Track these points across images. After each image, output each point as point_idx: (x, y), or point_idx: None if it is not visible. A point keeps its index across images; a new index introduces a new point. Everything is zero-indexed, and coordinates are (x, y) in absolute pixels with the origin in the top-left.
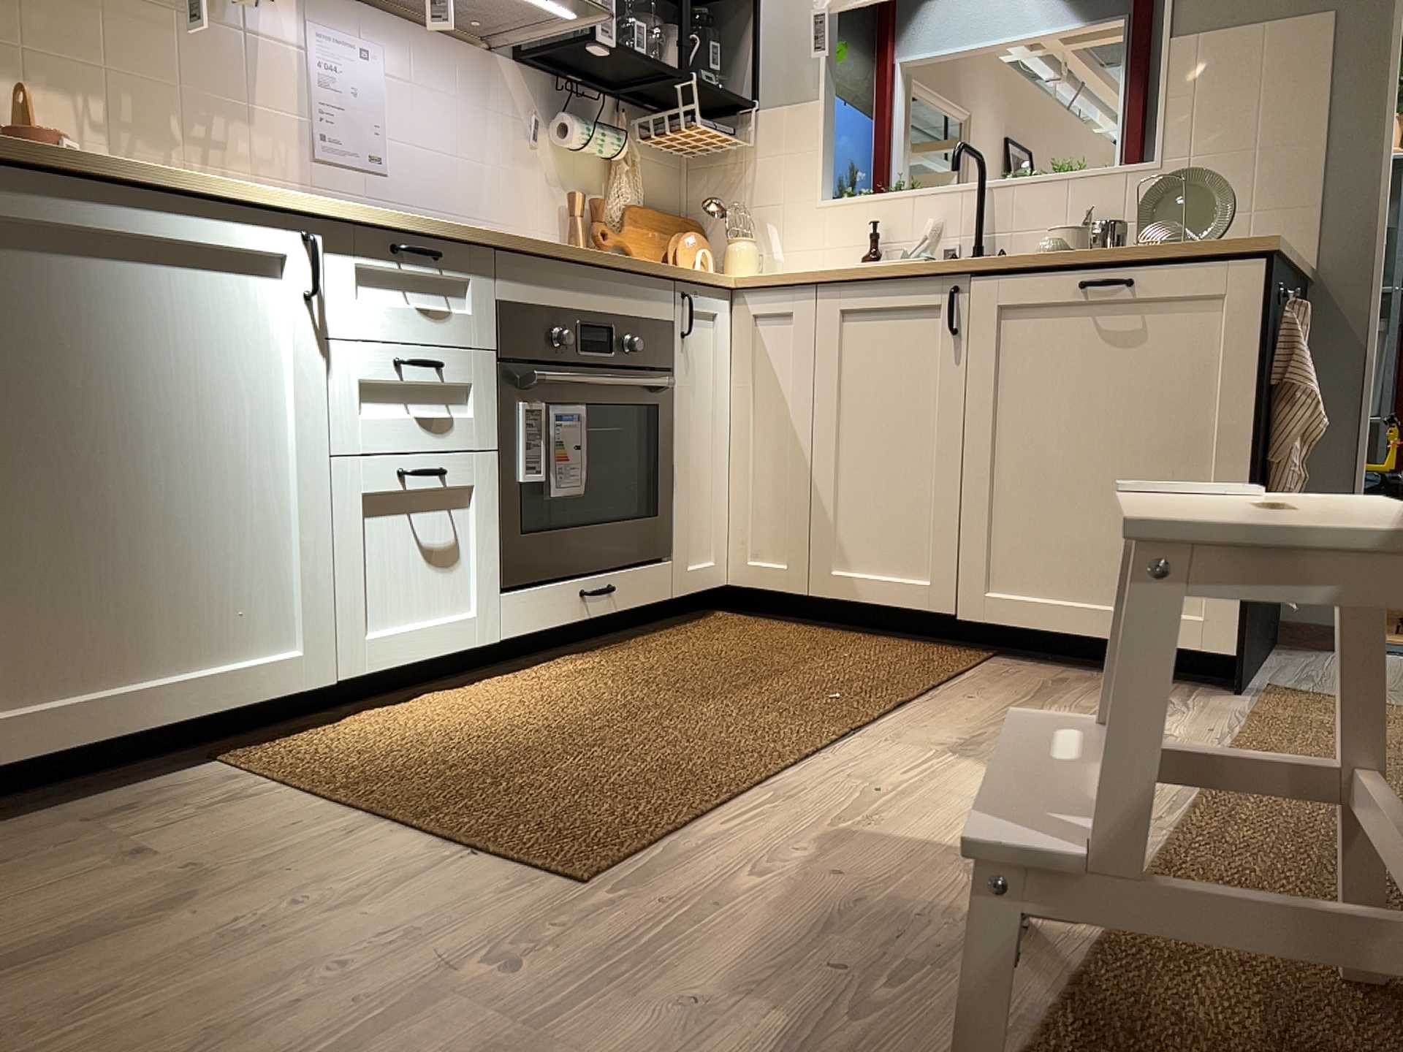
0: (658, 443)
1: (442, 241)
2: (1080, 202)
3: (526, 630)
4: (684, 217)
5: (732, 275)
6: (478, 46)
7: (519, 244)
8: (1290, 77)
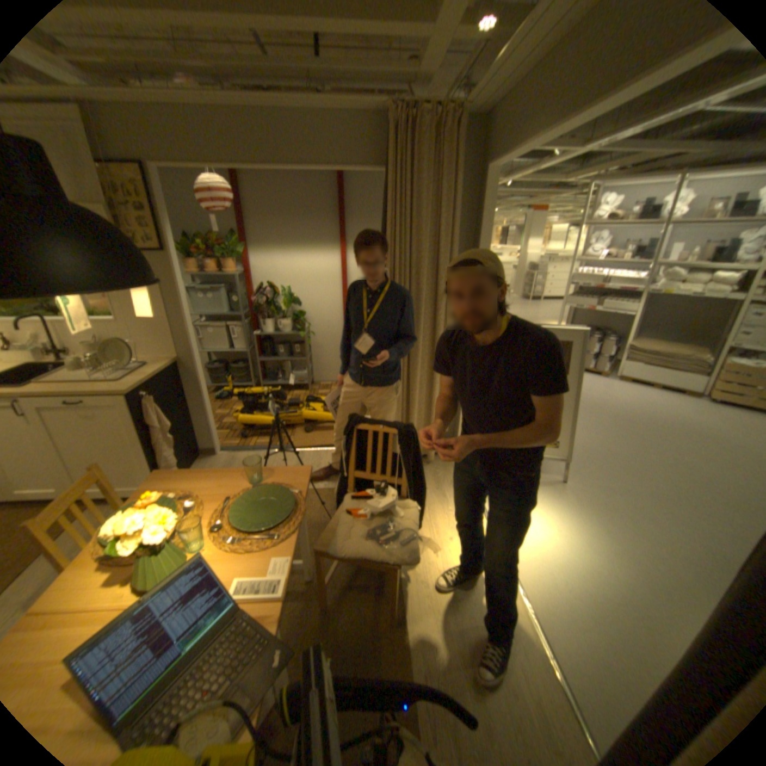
0: None
1: None
2: (93, 329)
3: None
4: None
5: None
6: None
7: None
8: (151, 294)
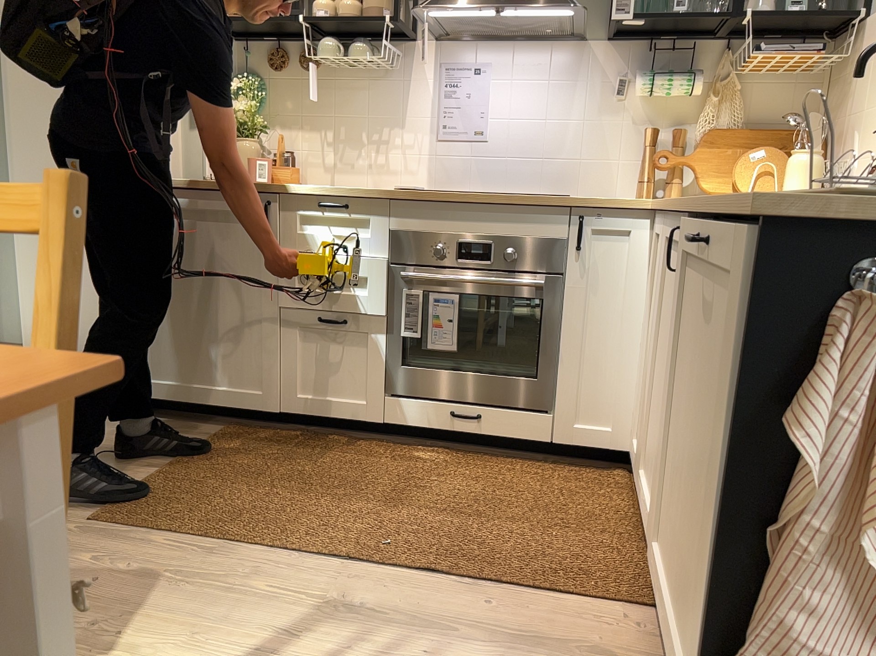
0: (546, 329)
1: (348, 198)
2: None
3: (404, 424)
4: (775, 133)
5: (648, 202)
6: (570, 40)
7: (403, 195)
8: None
